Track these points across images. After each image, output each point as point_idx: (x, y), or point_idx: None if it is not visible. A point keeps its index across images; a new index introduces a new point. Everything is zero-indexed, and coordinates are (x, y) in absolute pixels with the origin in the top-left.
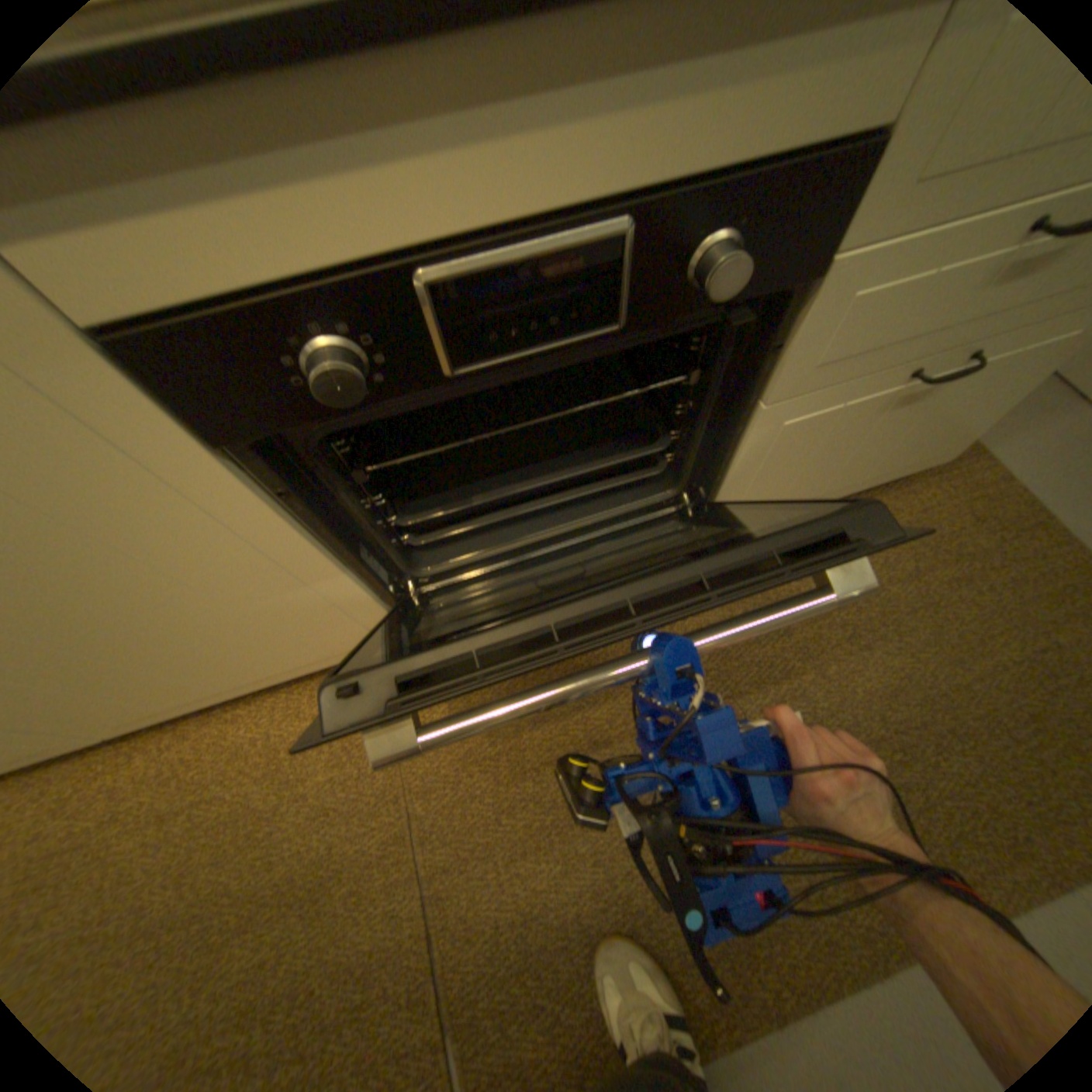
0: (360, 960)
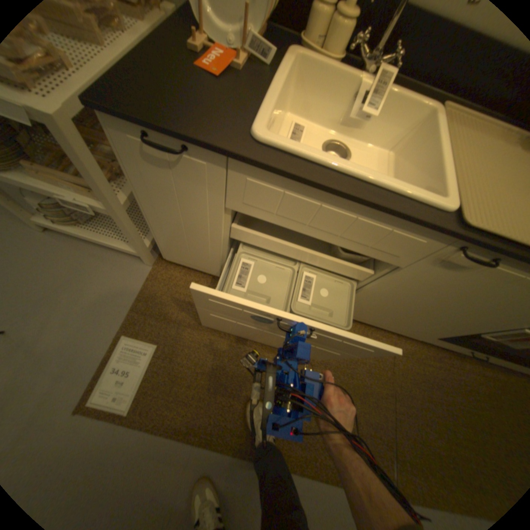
0: (376, 425)
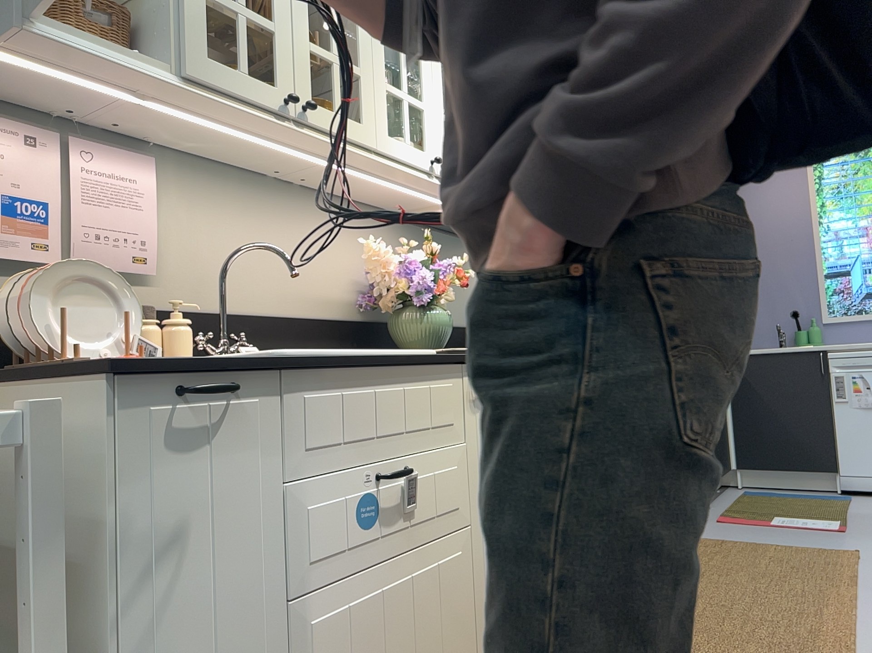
0: None
